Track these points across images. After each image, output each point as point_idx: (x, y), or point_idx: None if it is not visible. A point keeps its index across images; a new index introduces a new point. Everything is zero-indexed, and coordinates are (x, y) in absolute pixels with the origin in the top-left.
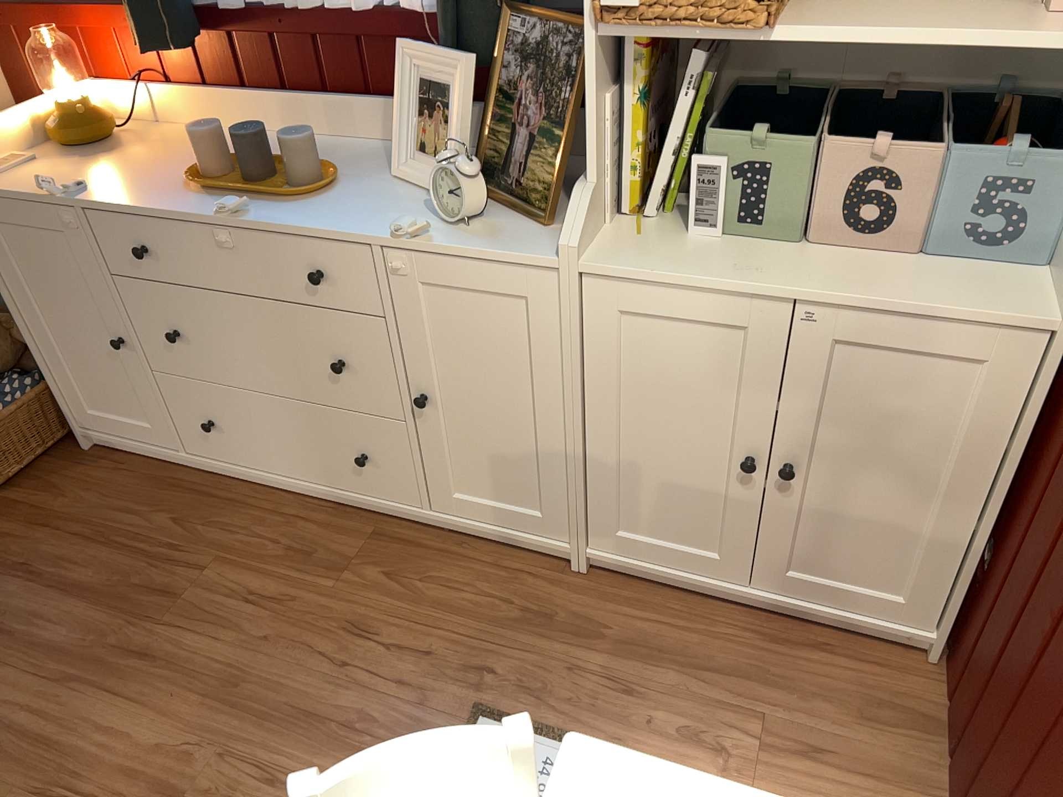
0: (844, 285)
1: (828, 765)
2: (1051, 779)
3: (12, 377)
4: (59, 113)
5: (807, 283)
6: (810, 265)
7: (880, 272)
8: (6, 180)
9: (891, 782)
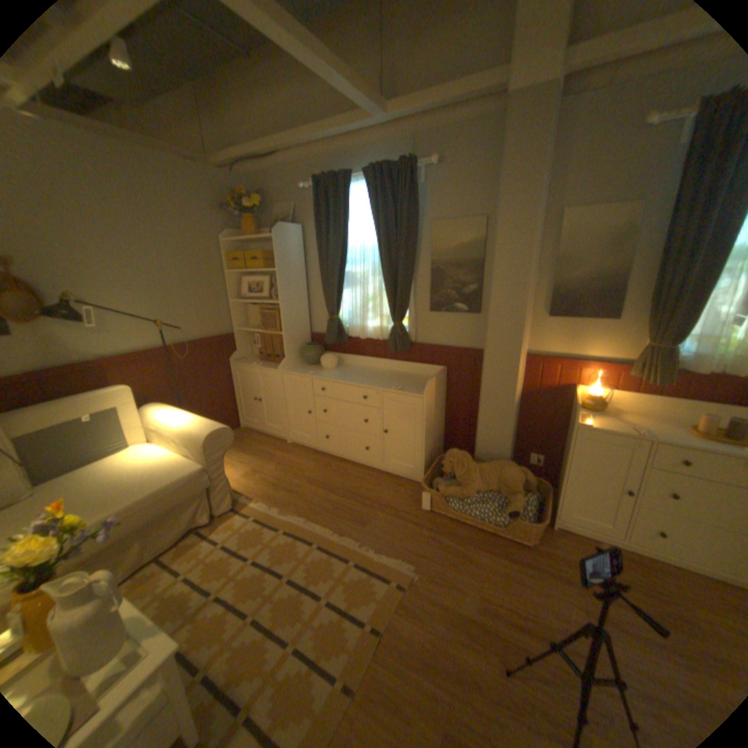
0: None
1: None
2: None
3: (527, 495)
4: (594, 399)
5: None
6: None
7: None
8: (597, 425)
9: None
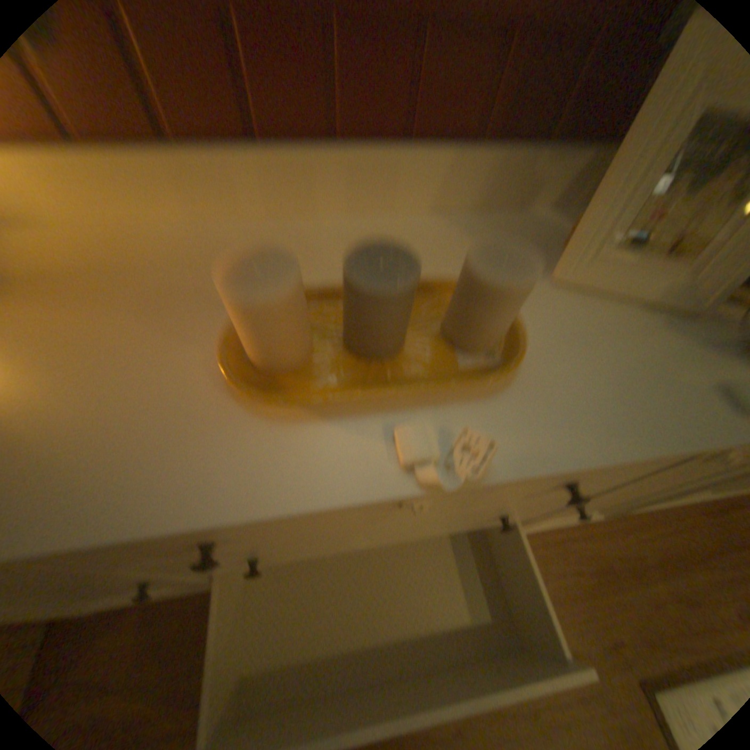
0: None
1: None
2: None
3: None
4: None
5: None
6: None
7: None
8: None
9: None
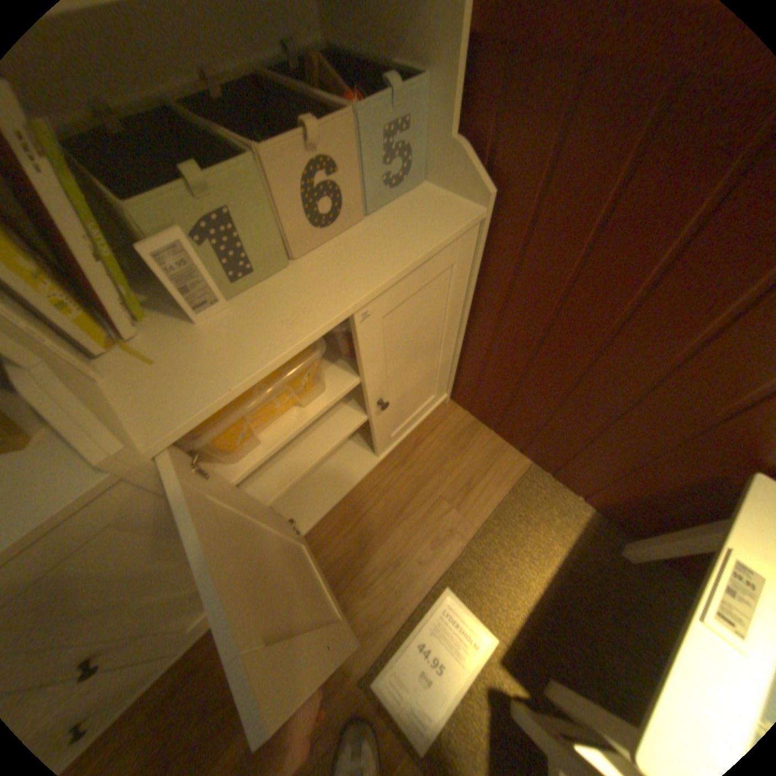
0: (368, 277)
1: (477, 486)
2: (629, 428)
3: None
4: None
5: (347, 296)
6: (325, 280)
7: (368, 250)
8: None
9: (494, 464)
